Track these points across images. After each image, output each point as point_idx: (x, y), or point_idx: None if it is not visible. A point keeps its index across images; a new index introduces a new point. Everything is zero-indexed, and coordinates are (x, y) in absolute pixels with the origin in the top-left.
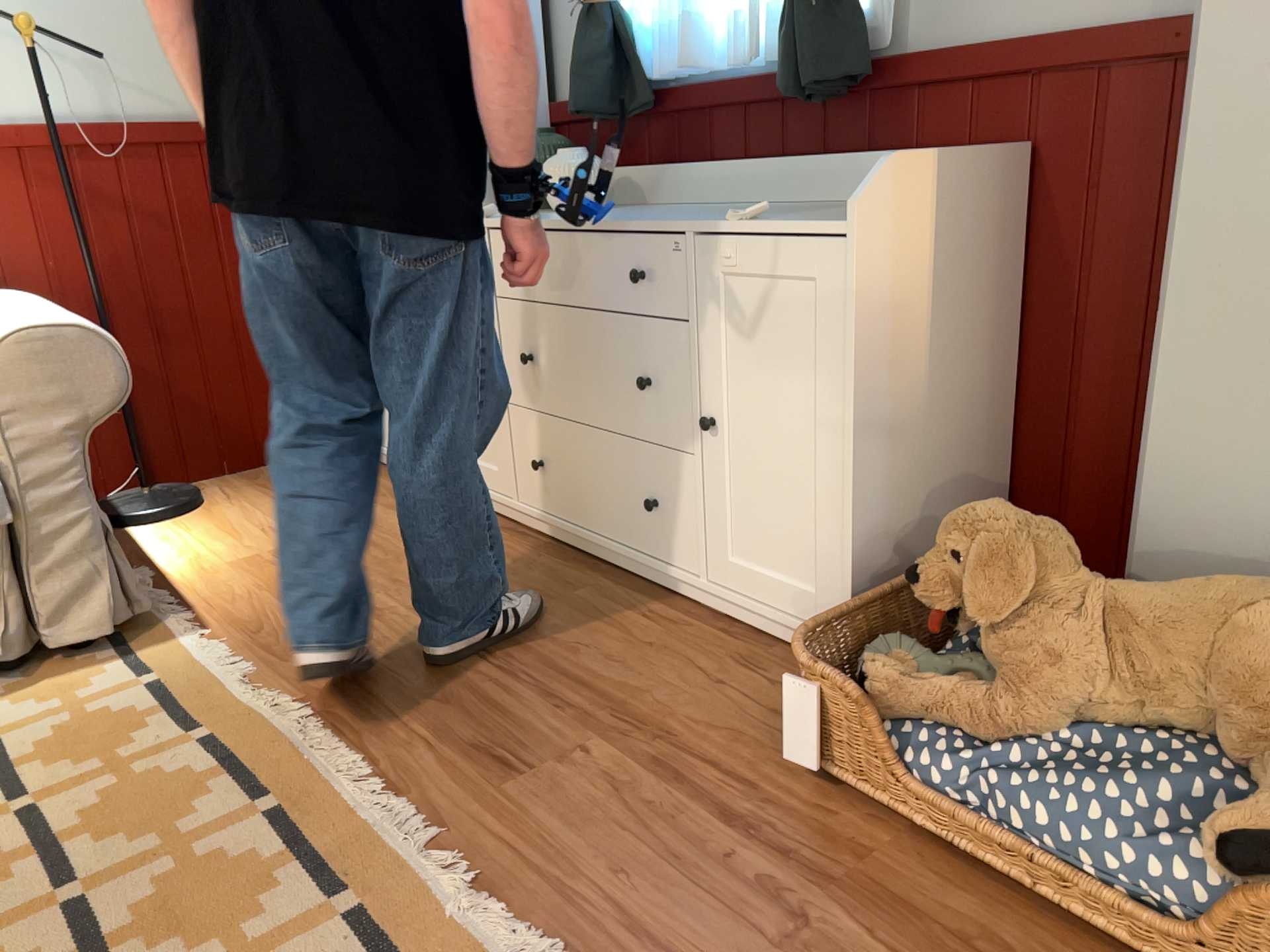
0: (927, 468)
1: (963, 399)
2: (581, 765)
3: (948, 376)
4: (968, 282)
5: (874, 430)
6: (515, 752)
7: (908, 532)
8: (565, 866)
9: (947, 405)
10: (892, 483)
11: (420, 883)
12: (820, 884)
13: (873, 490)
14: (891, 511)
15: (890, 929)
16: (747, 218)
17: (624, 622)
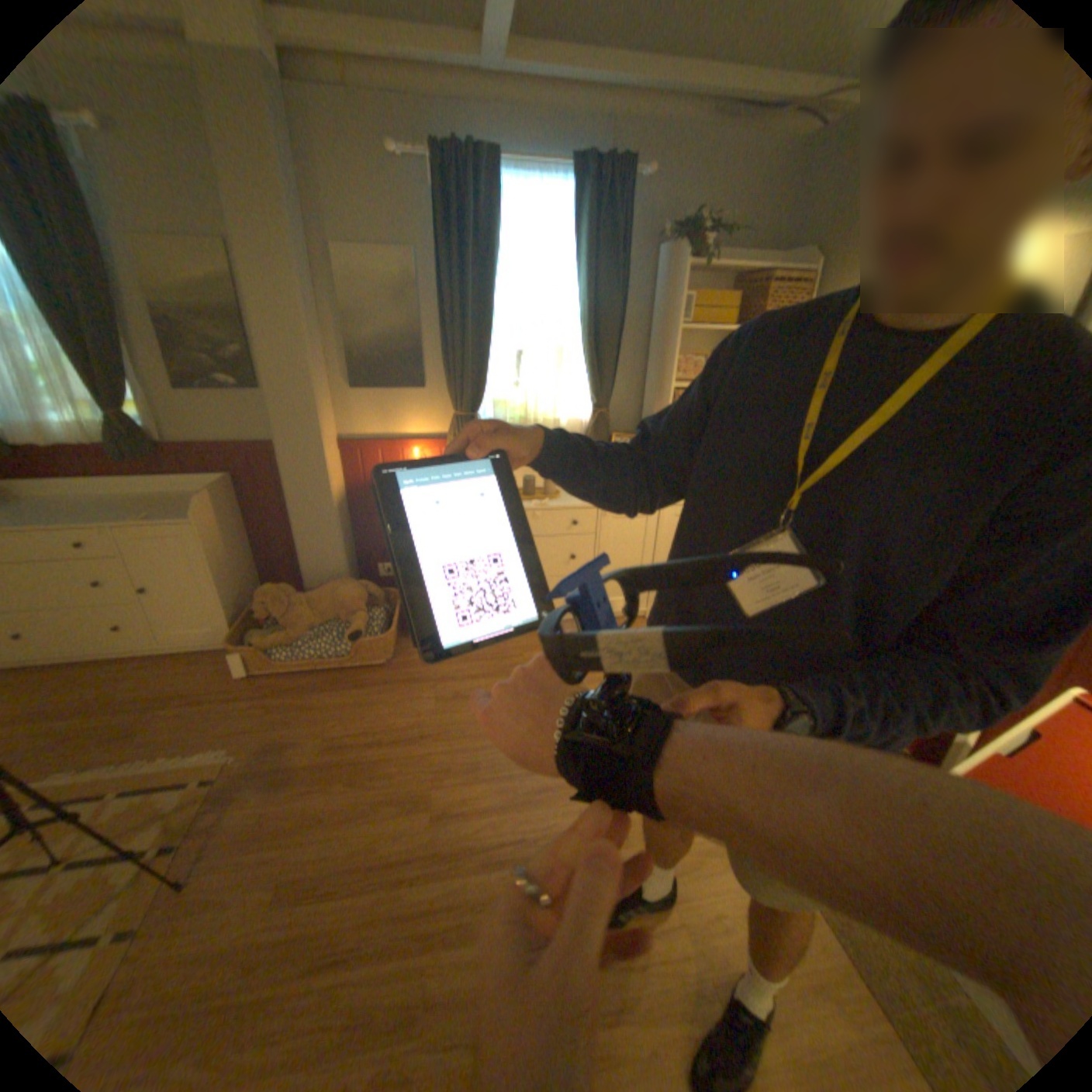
0: (235, 579)
1: (237, 554)
2: (159, 720)
3: (231, 550)
4: (227, 520)
5: (218, 576)
6: (126, 733)
7: (236, 600)
8: (183, 742)
9: (233, 558)
10: (227, 588)
11: (134, 775)
12: (264, 699)
13: (223, 593)
14: (230, 597)
15: (287, 696)
16: (137, 520)
17: (124, 677)
